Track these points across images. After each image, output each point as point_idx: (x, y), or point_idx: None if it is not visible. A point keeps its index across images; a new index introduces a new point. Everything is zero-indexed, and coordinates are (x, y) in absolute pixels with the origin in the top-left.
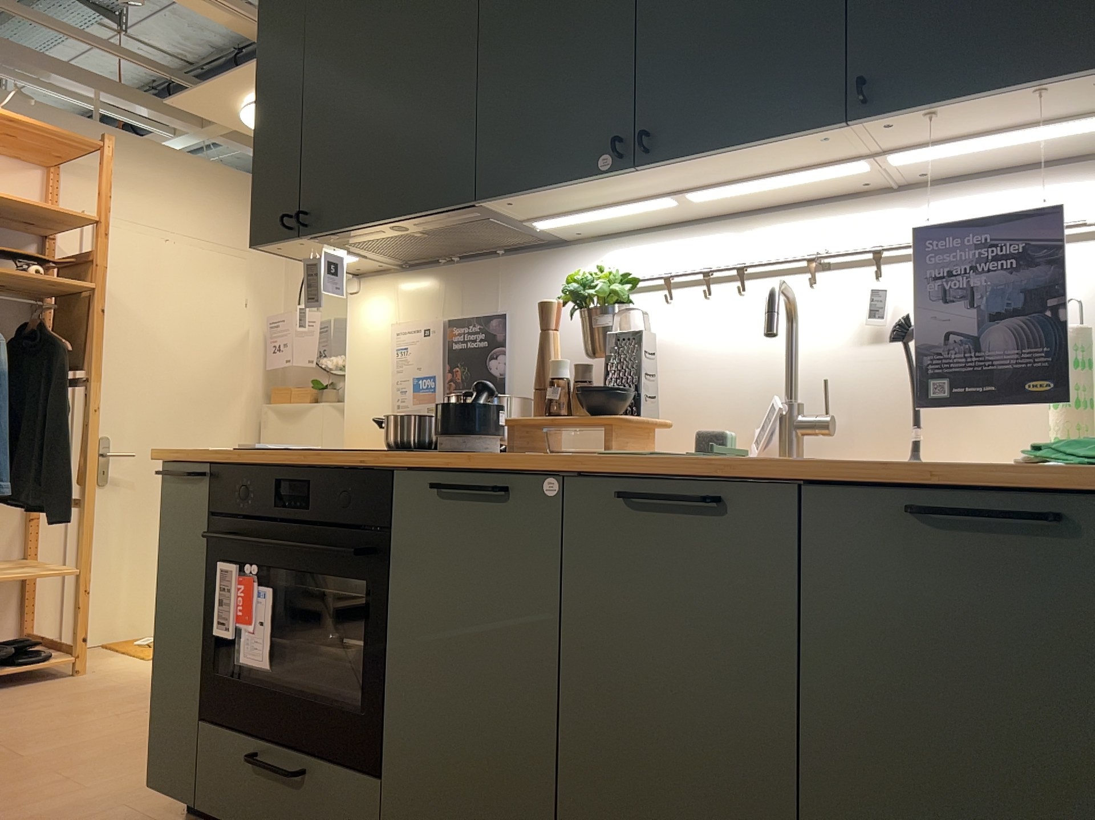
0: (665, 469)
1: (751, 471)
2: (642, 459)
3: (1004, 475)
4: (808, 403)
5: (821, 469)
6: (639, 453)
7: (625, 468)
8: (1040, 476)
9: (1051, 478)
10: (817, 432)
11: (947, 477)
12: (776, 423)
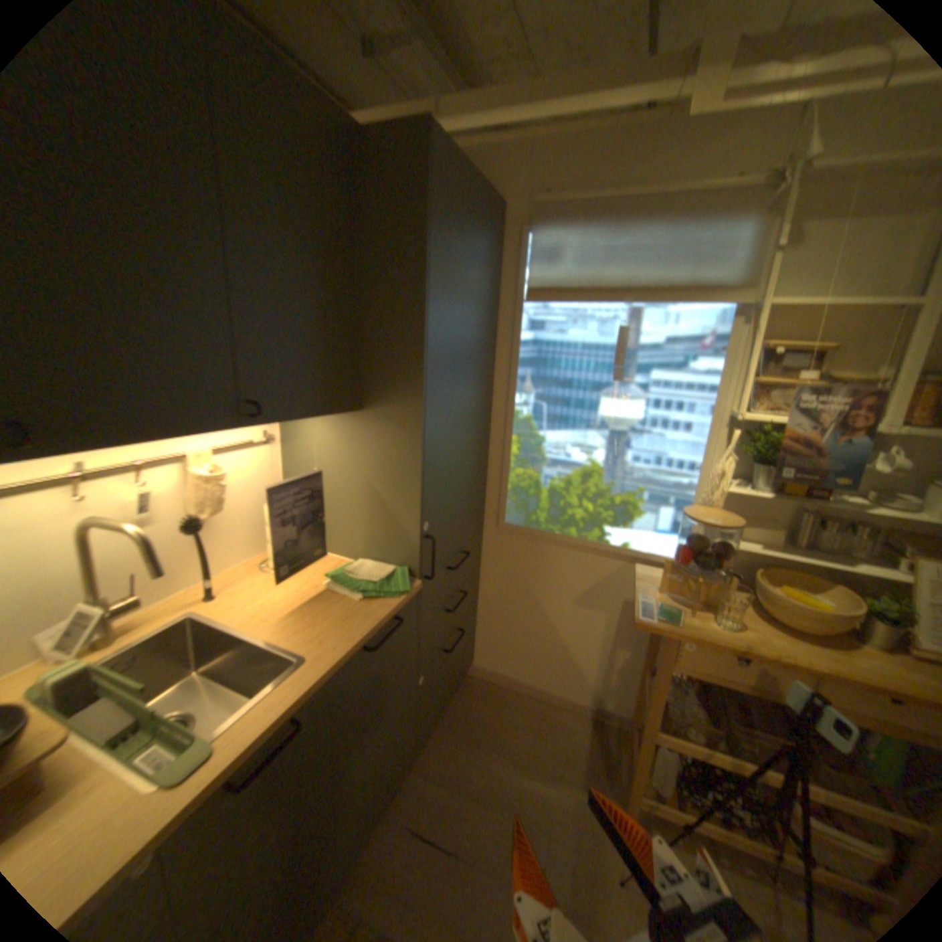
0: (250, 740)
1: (312, 692)
2: (225, 749)
3: (380, 614)
4: (107, 593)
5: (342, 663)
6: (210, 749)
7: (233, 768)
8: (397, 611)
9: (391, 607)
10: (124, 612)
11: (376, 630)
12: (95, 625)
